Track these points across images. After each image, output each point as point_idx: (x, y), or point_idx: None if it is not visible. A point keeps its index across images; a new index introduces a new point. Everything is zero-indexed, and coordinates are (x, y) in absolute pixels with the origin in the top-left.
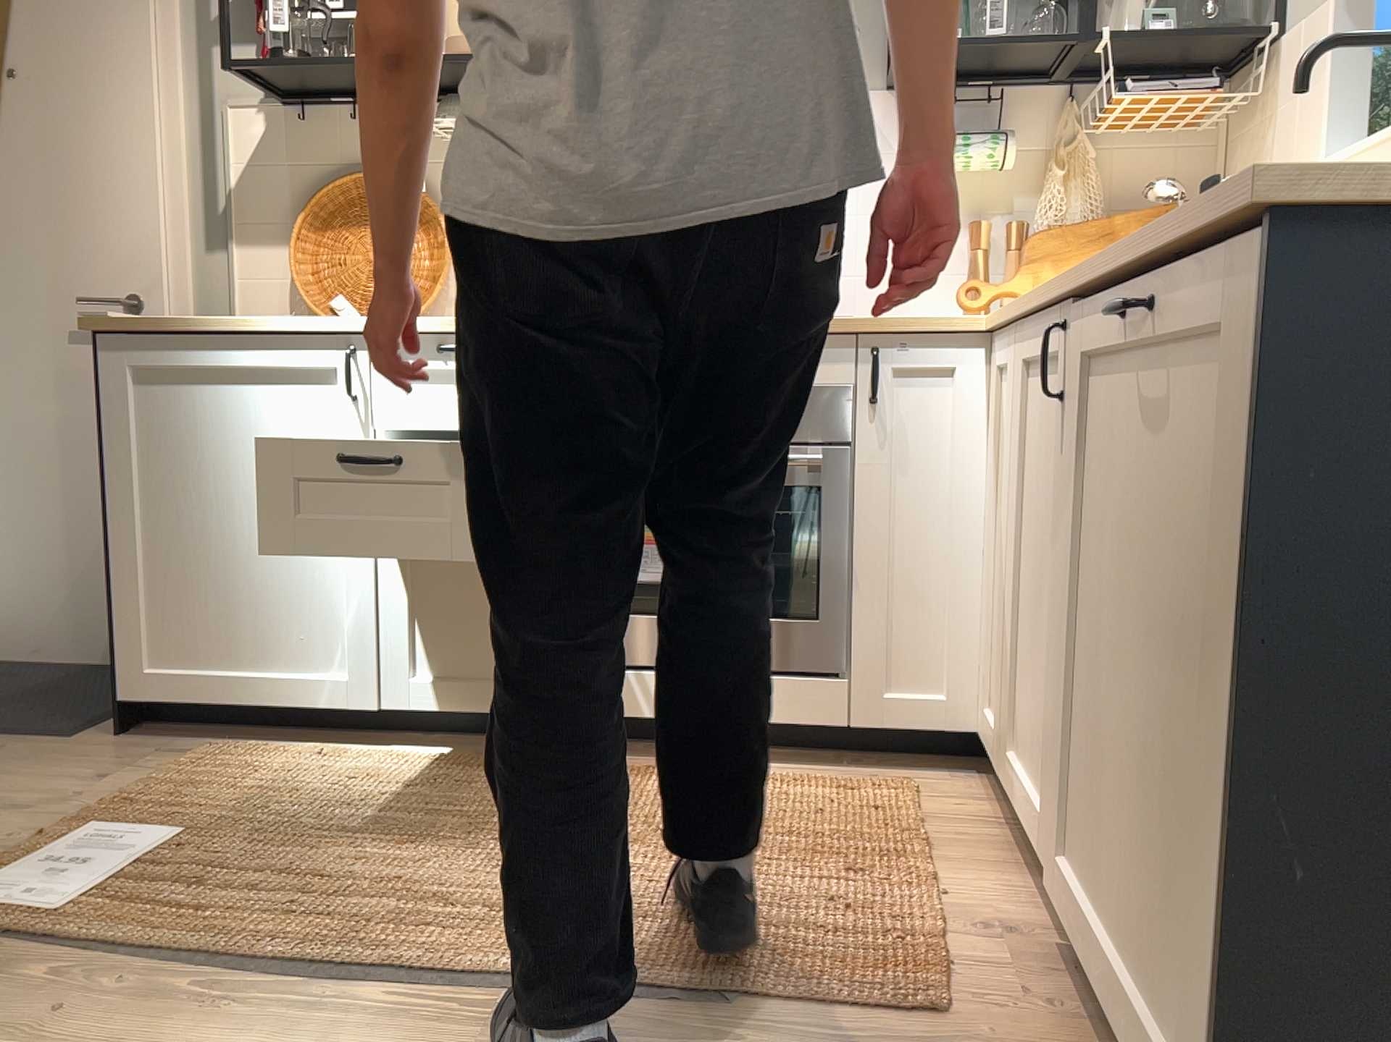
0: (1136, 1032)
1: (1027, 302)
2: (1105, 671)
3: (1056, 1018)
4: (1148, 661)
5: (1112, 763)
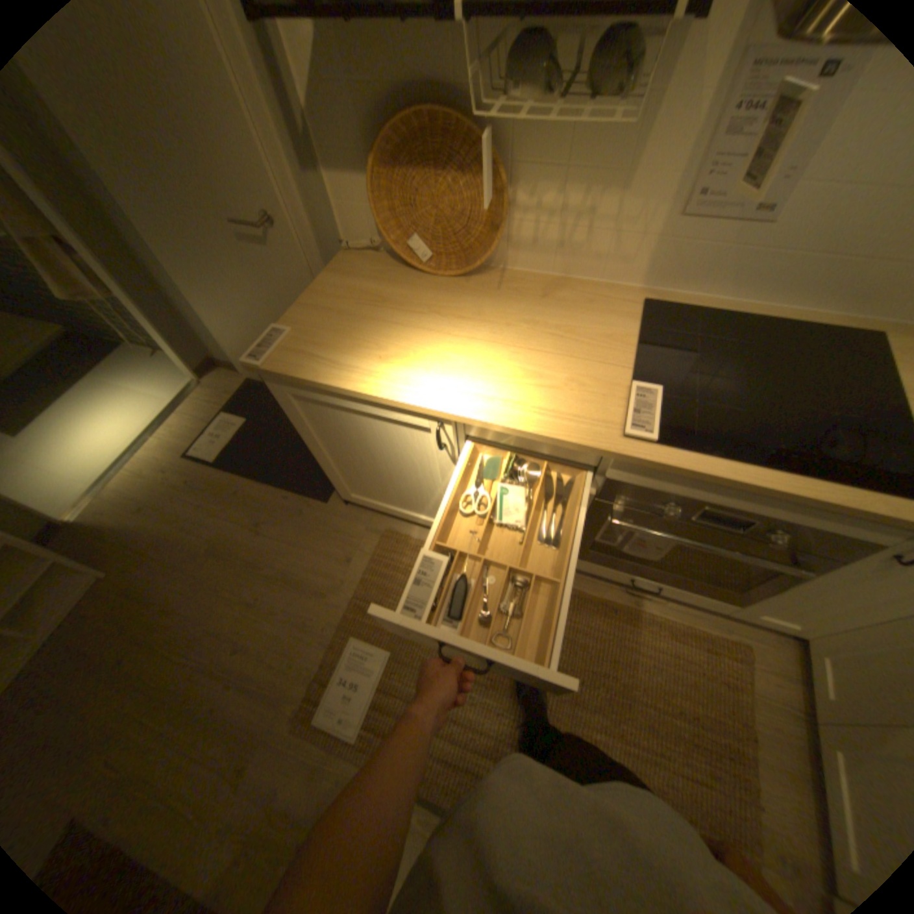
0: None
1: None
2: None
3: None
4: None
5: None
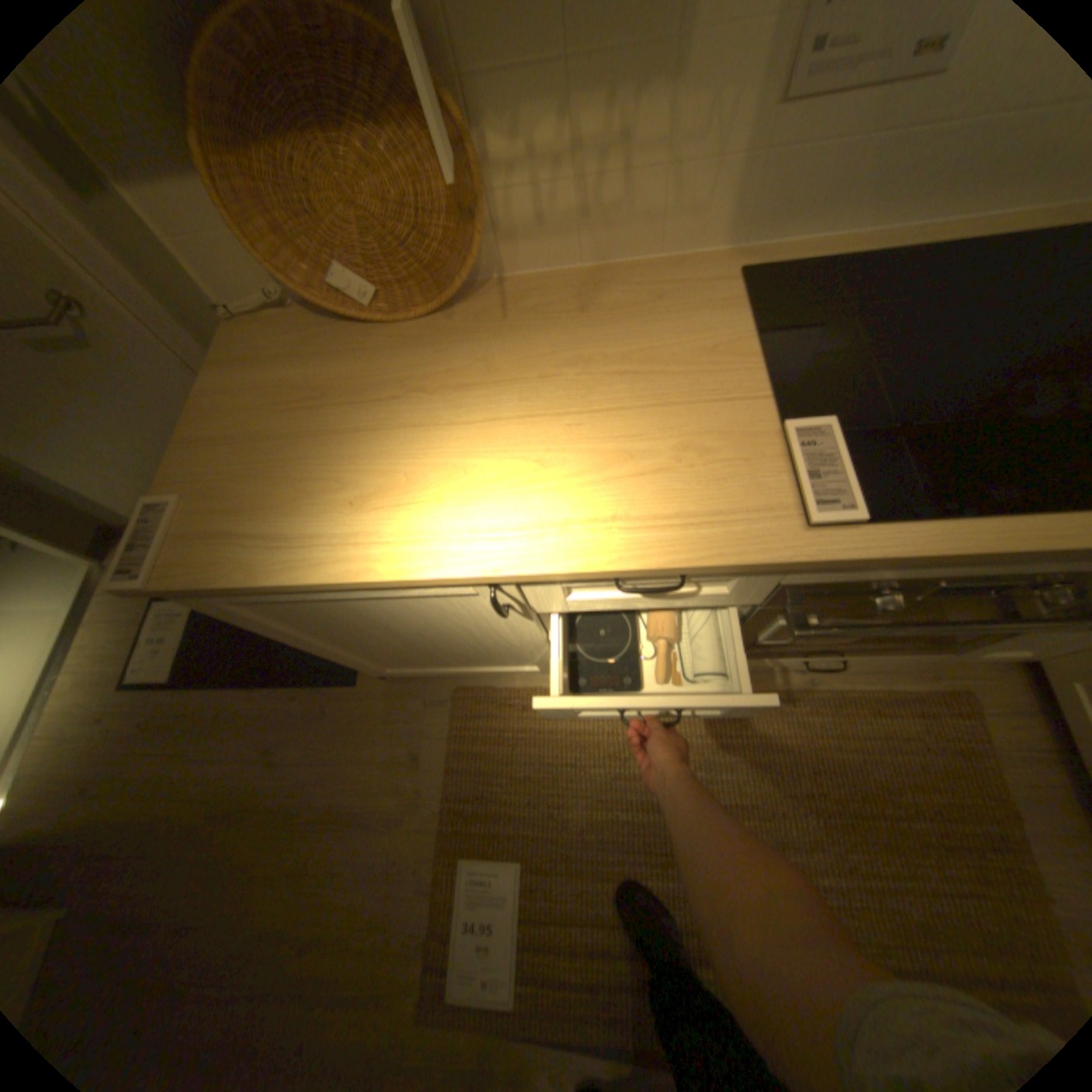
0: None
1: None
2: None
3: None
4: None
5: None
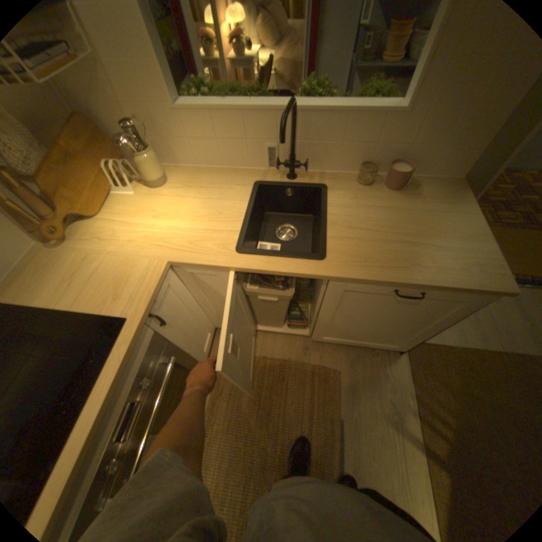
0: (364, 347)
1: (251, 269)
2: (343, 323)
3: (333, 353)
4: (375, 323)
5: (347, 330)
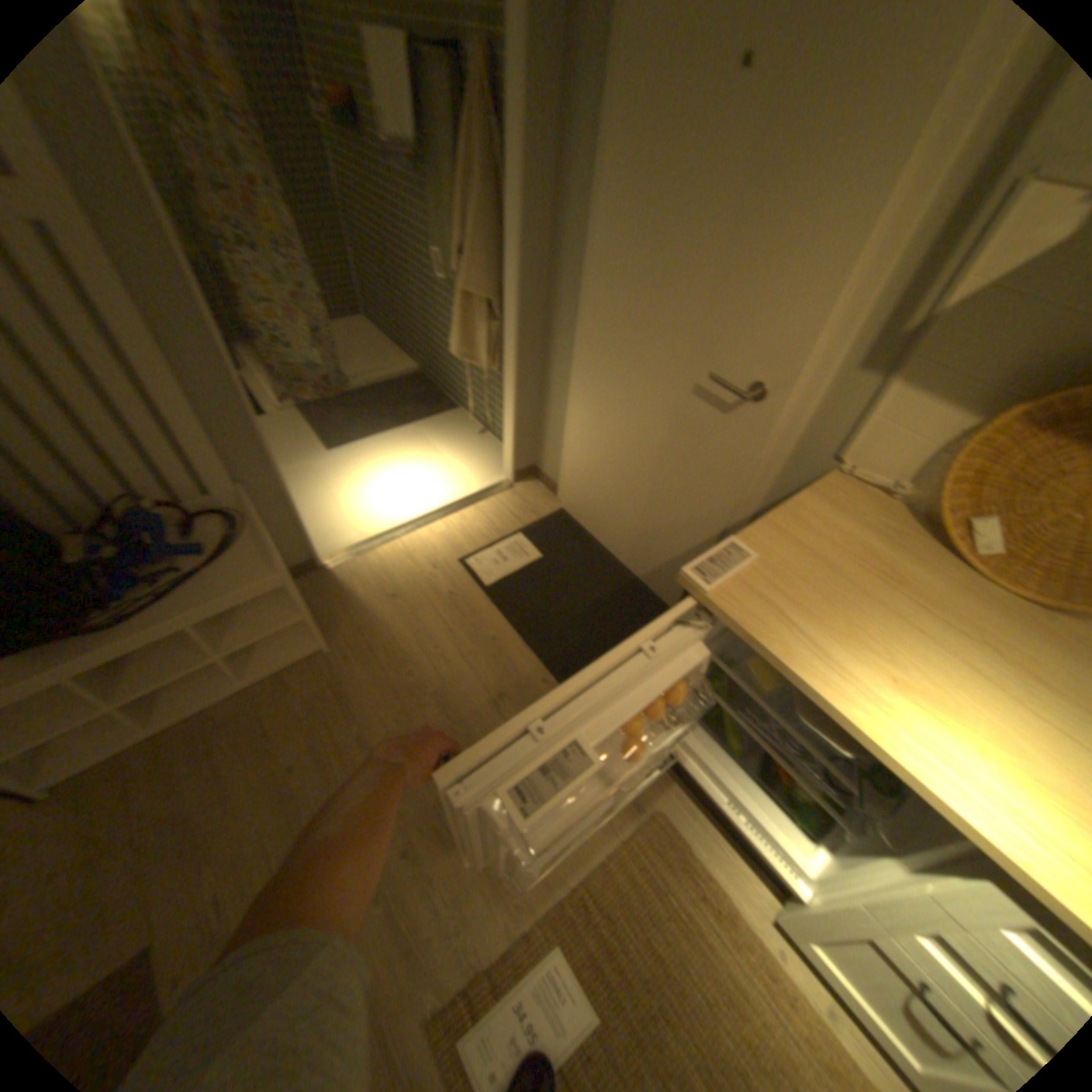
0: None
1: None
2: None
3: None
4: None
5: None
